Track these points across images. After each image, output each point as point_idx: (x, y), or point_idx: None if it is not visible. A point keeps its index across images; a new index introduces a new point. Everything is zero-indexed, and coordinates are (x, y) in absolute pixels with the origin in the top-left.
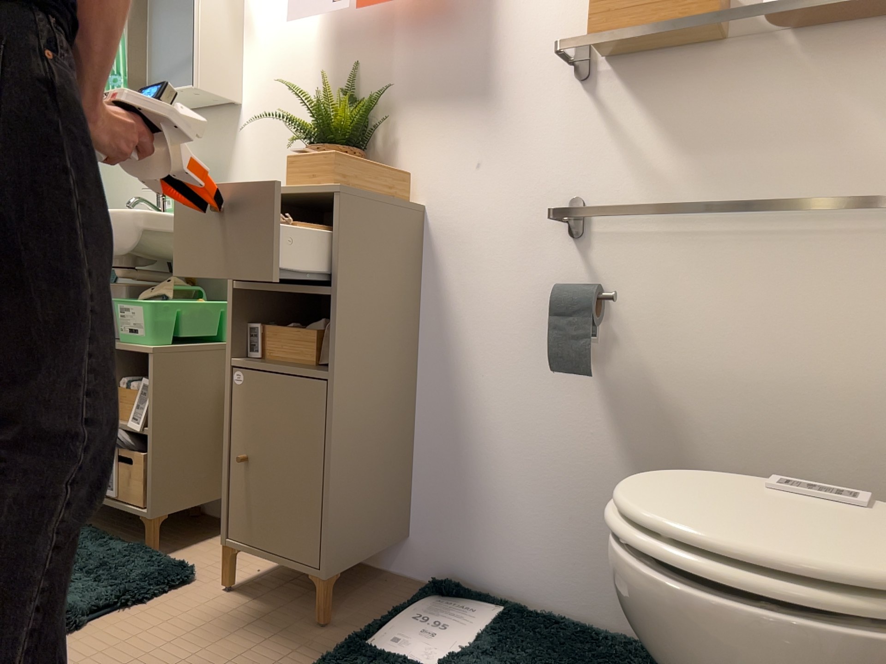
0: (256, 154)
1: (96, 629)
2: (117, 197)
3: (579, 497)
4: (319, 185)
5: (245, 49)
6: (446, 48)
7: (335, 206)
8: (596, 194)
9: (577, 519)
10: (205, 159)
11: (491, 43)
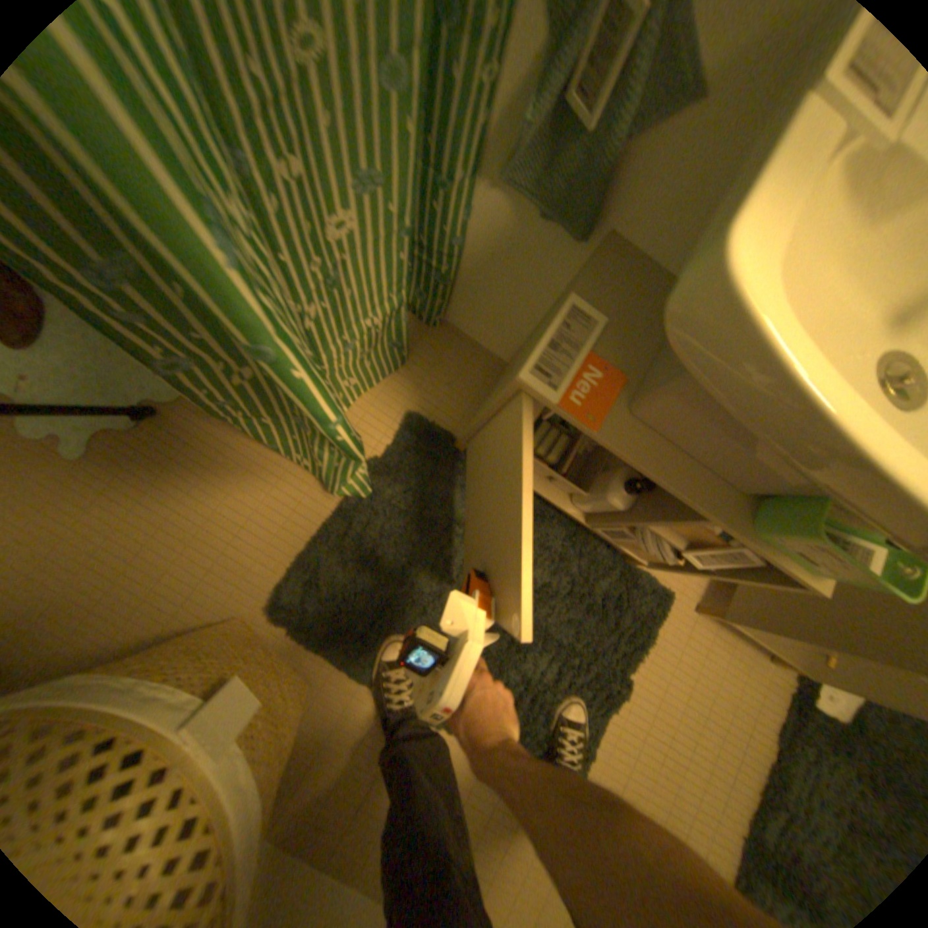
0: None
1: (642, 687)
2: None
3: None
4: None
5: None
6: None
7: None
8: None
9: None
10: None
11: None
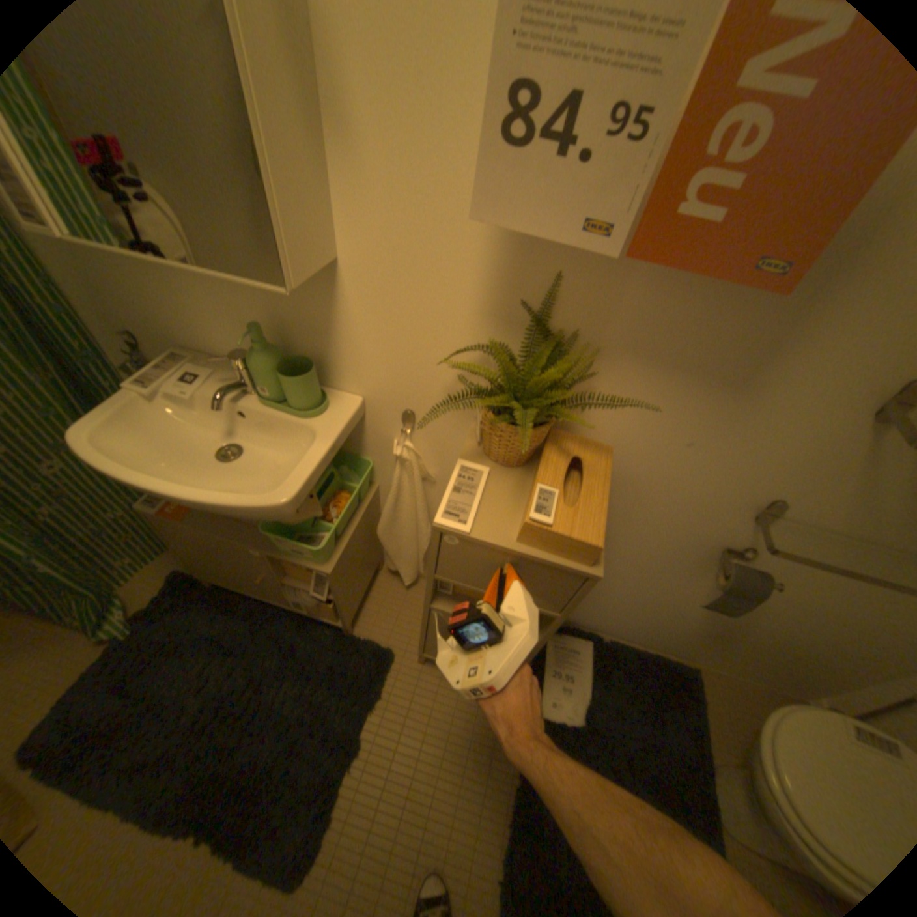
0: (373, 333)
1: (371, 743)
2: (139, 309)
3: (662, 614)
4: (573, 564)
5: (334, 162)
6: (721, 308)
7: (588, 579)
8: (806, 502)
9: (655, 620)
10: (284, 310)
11: (795, 328)
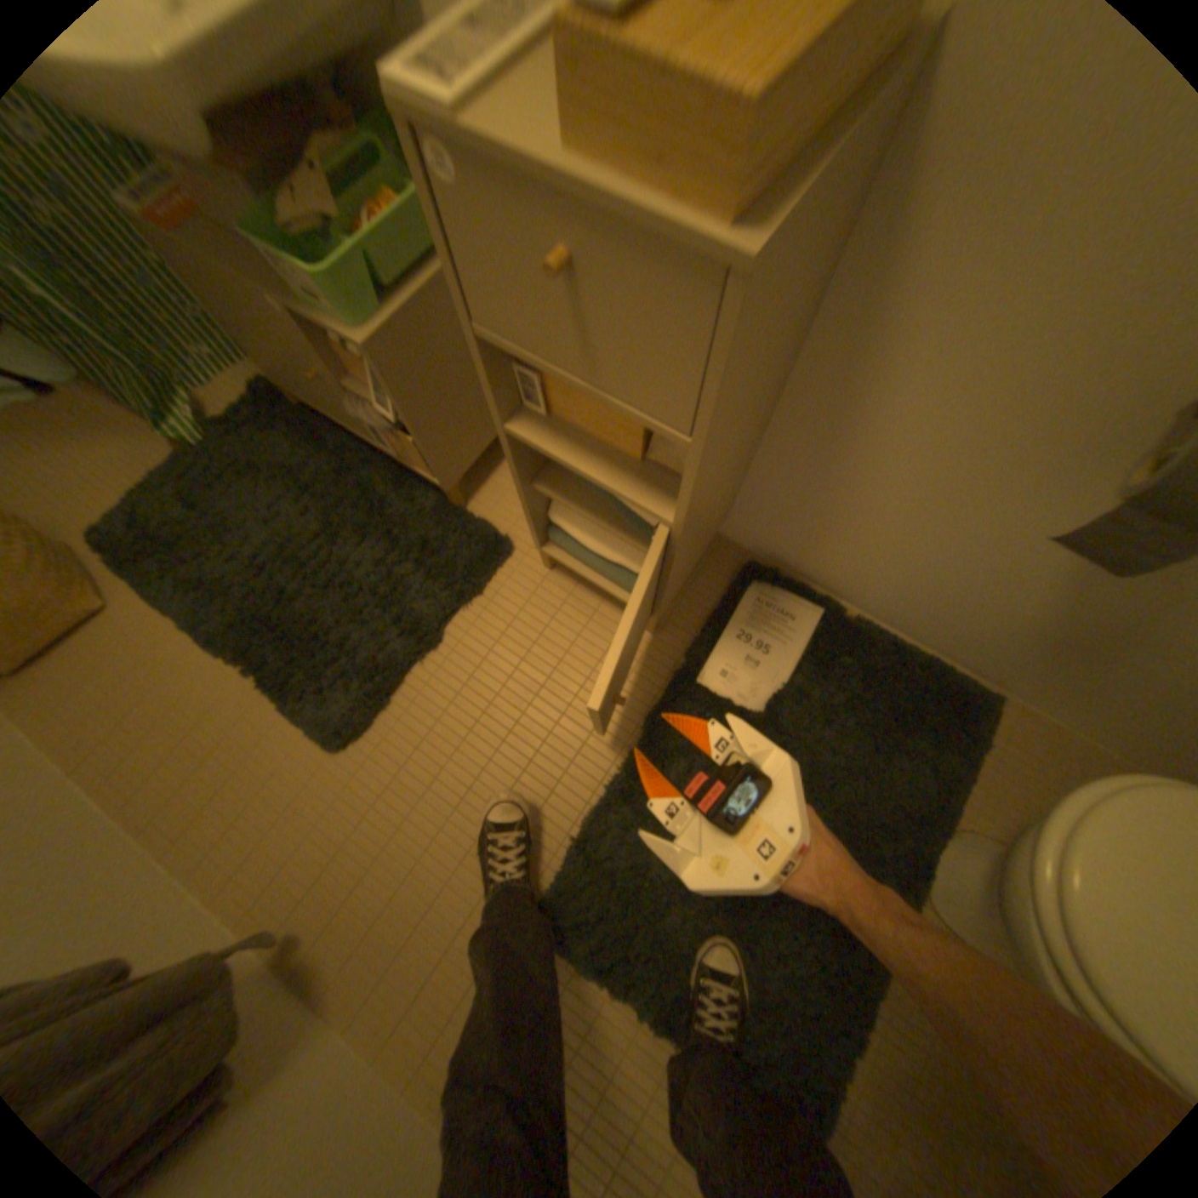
0: None
1: (458, 640)
2: None
3: (968, 578)
4: (688, 215)
5: None
6: None
7: (732, 291)
8: None
9: (951, 589)
10: None
11: None
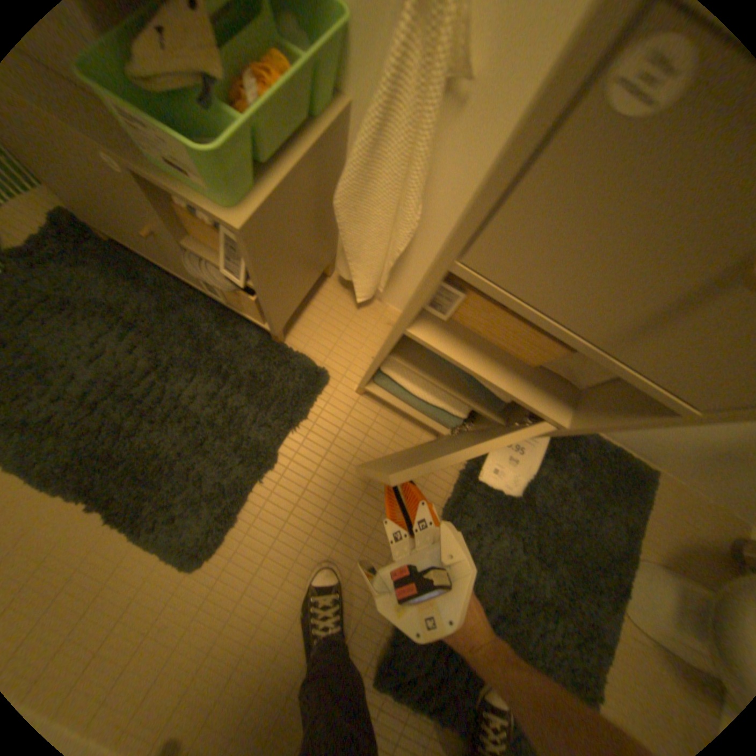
0: None
1: (290, 459)
2: None
3: None
4: None
5: None
6: None
7: None
8: None
9: None
10: None
11: None
